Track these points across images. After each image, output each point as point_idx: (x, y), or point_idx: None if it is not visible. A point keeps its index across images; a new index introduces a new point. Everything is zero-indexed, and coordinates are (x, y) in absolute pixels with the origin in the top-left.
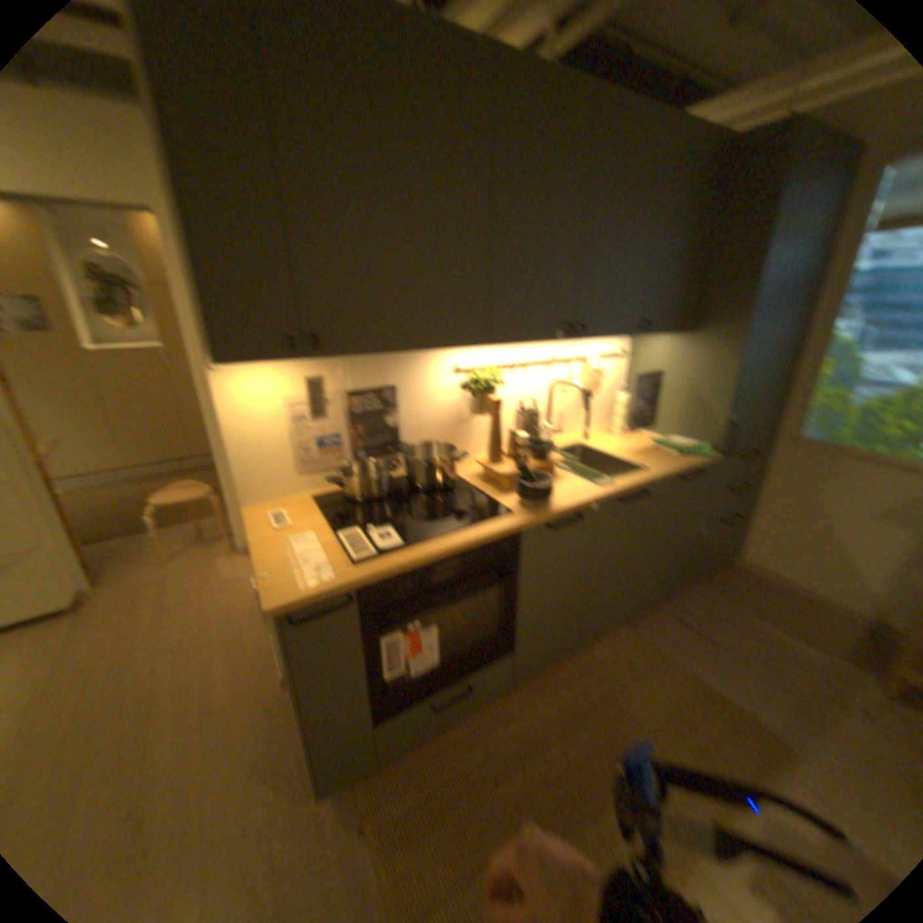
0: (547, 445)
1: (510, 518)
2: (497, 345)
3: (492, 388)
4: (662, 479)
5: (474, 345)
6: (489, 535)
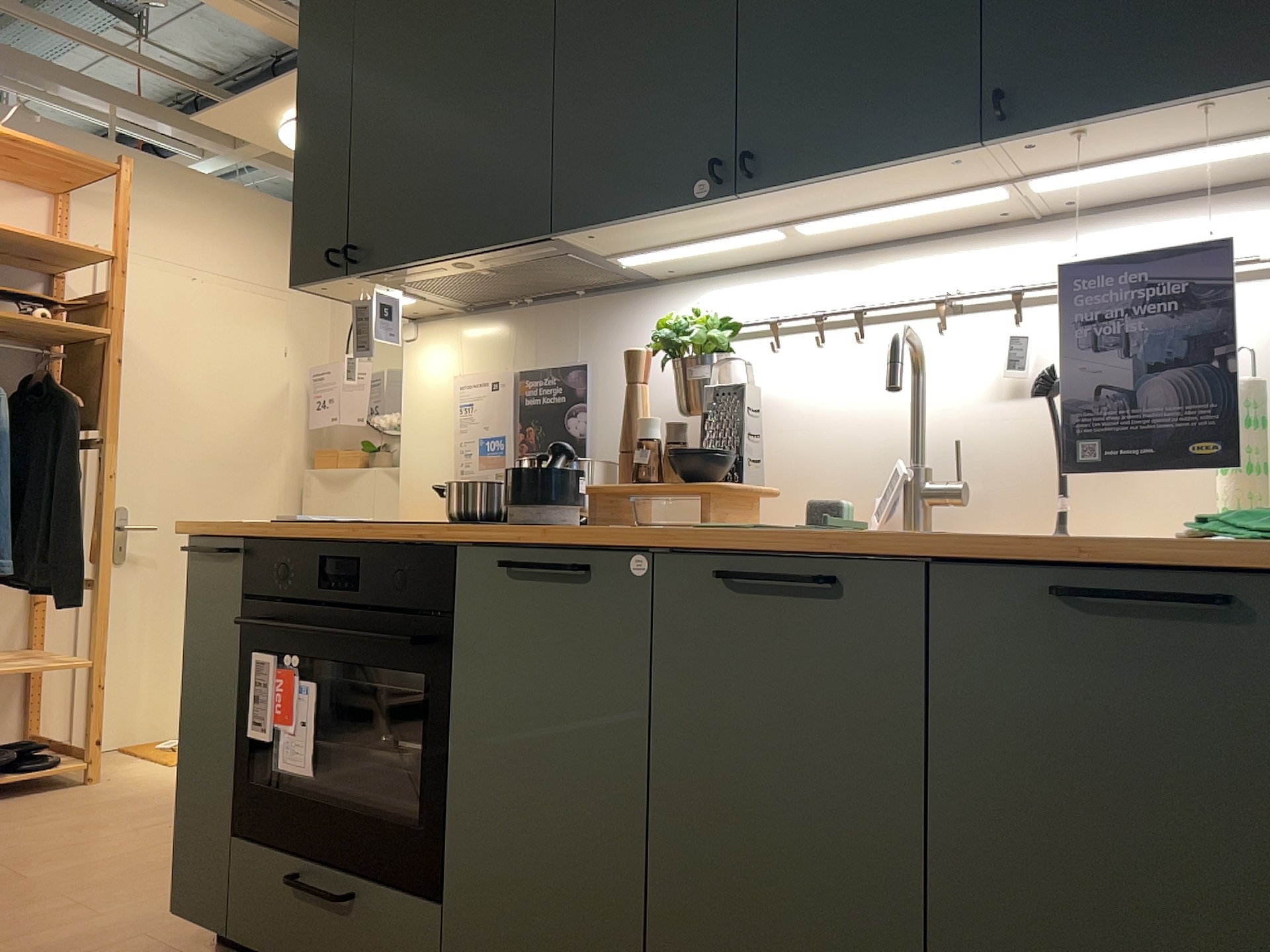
0: (720, 455)
1: (461, 525)
2: (595, 233)
3: (716, 352)
4: (907, 548)
5: (560, 240)
6: (404, 534)
